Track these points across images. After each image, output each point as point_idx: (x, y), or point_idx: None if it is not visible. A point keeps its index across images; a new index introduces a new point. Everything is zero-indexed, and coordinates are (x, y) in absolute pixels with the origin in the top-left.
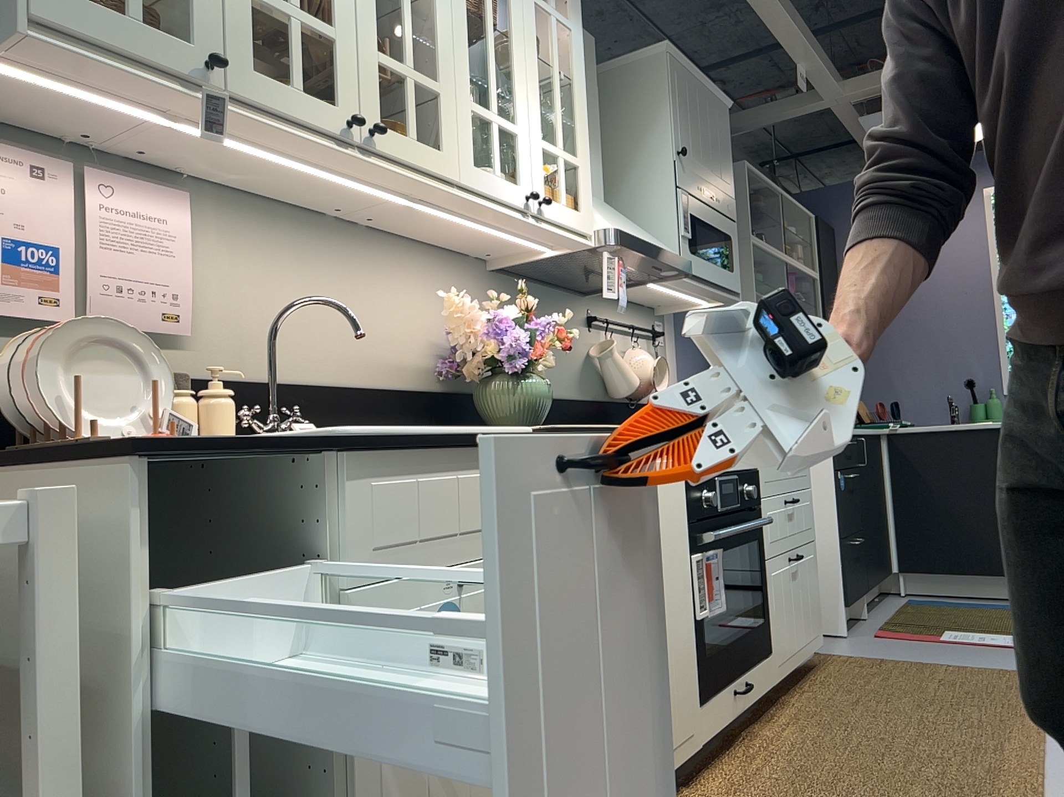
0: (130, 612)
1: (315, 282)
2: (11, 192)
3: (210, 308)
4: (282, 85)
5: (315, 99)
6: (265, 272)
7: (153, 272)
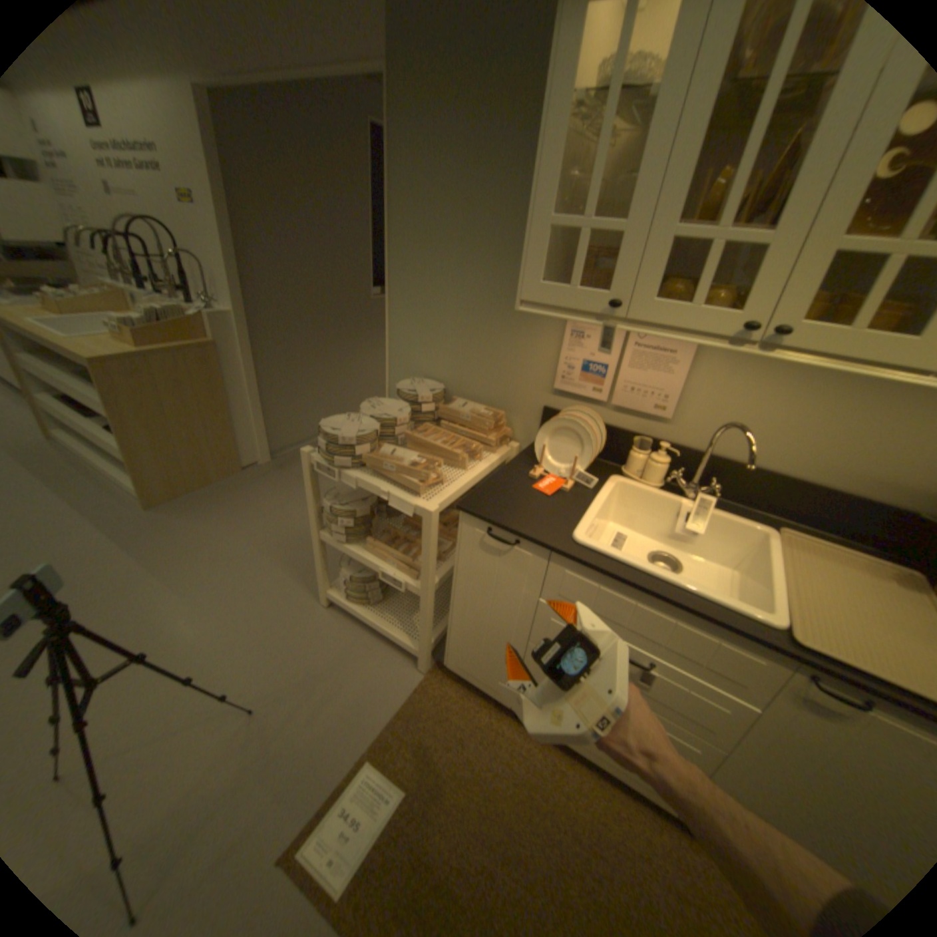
0: (458, 551)
1: (812, 396)
2: (593, 336)
3: (696, 403)
4: (682, 303)
5: (715, 308)
6: (757, 385)
7: (656, 381)
